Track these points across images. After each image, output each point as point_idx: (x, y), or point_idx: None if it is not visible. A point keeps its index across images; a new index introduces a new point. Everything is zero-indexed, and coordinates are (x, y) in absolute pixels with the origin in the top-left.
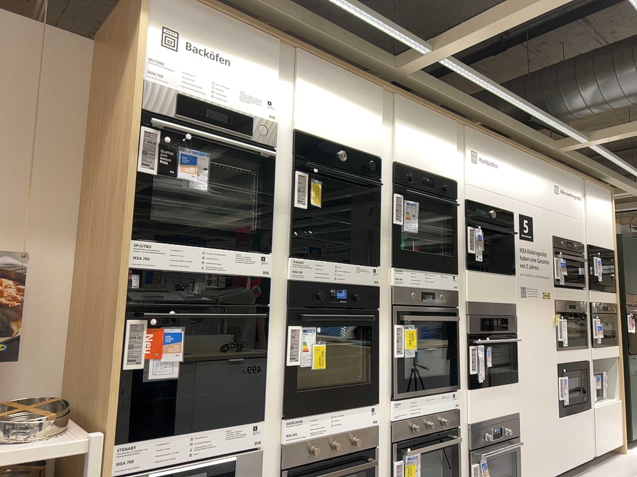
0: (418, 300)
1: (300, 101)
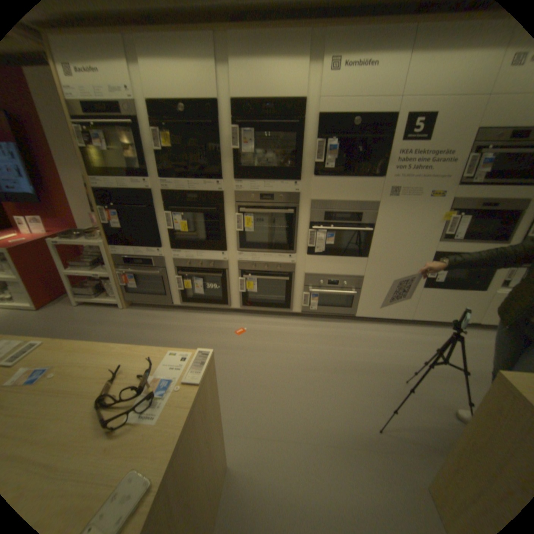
0: (260, 202)
1: (142, 75)
